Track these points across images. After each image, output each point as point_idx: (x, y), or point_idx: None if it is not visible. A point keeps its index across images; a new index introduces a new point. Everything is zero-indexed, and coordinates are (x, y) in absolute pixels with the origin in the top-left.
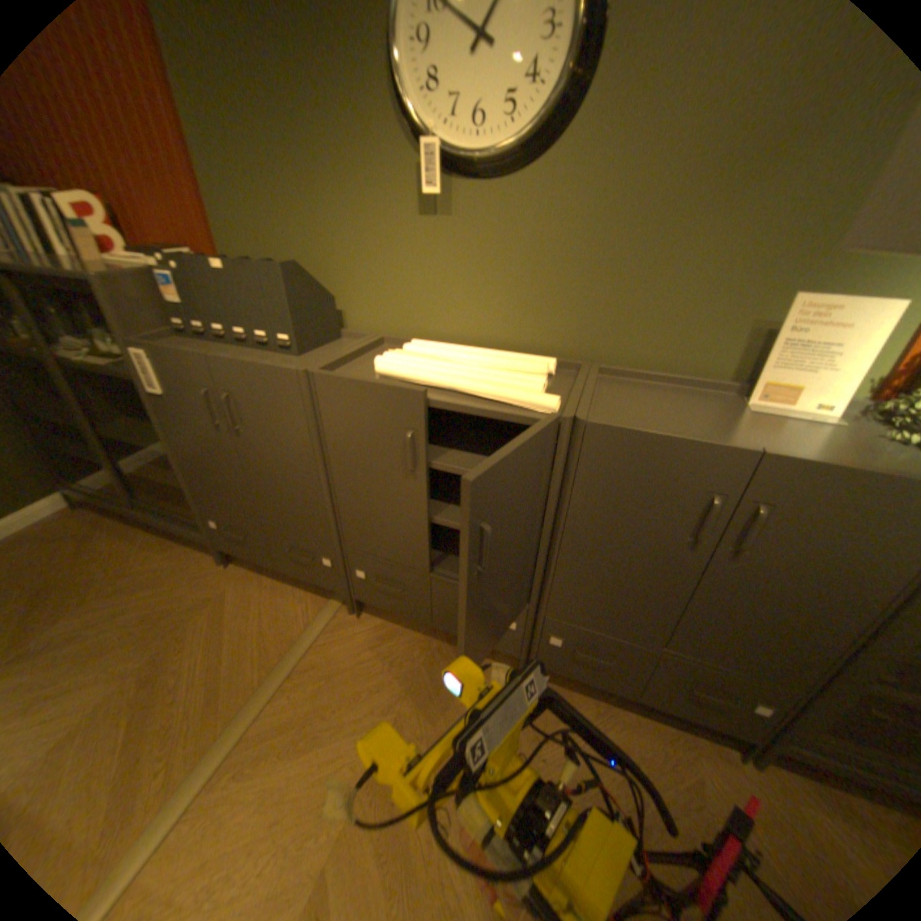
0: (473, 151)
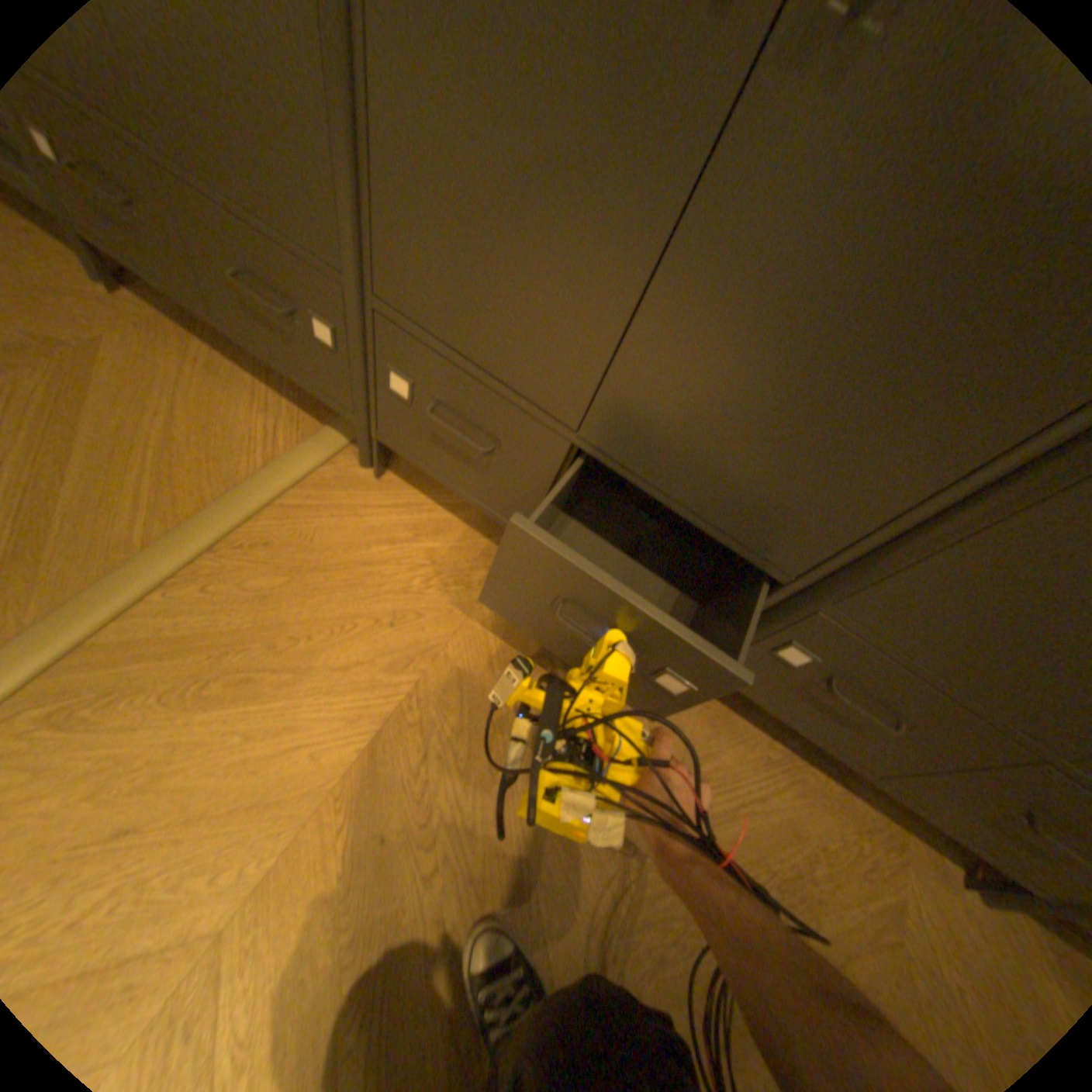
0: None
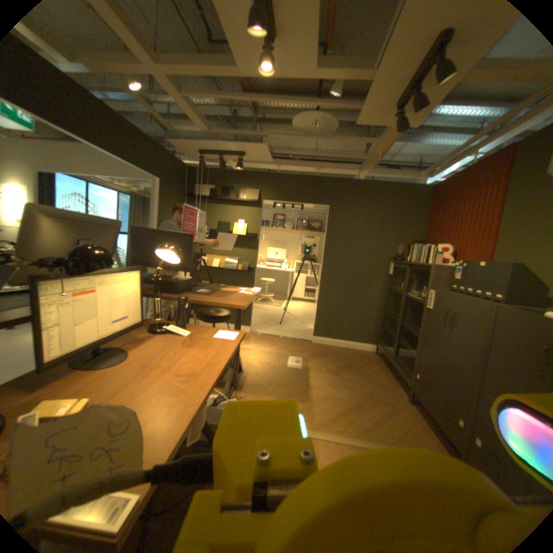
0: None
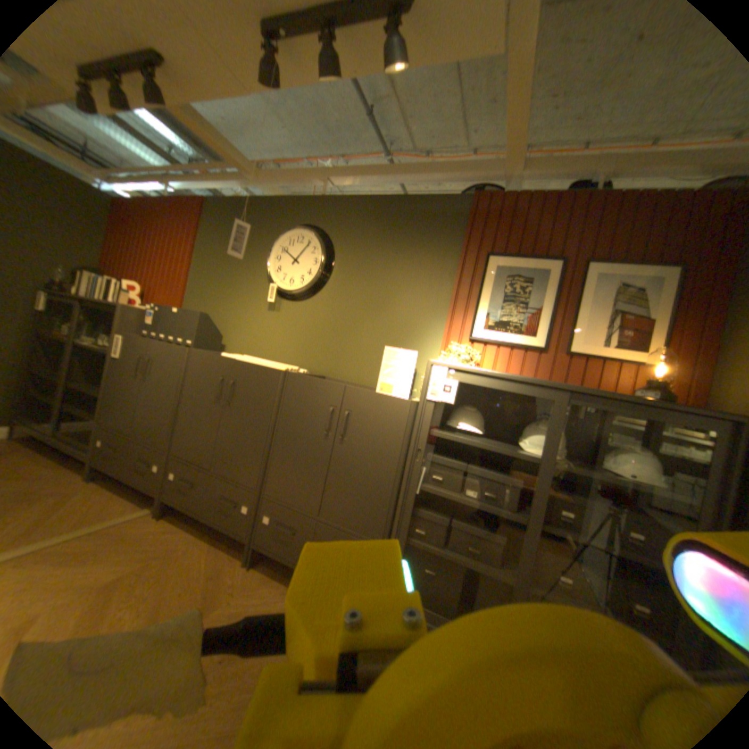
0: (287, 289)
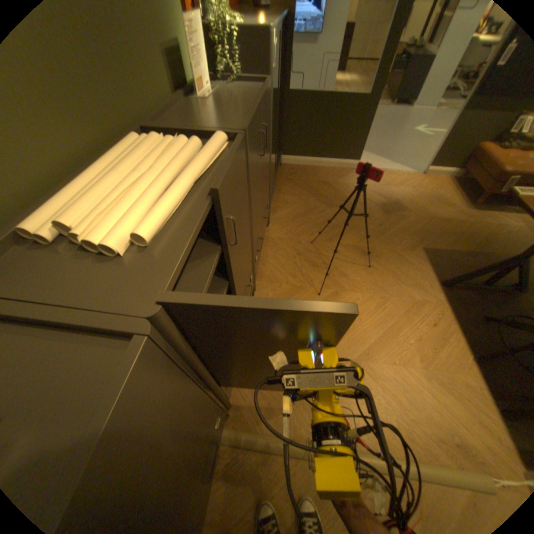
0: None
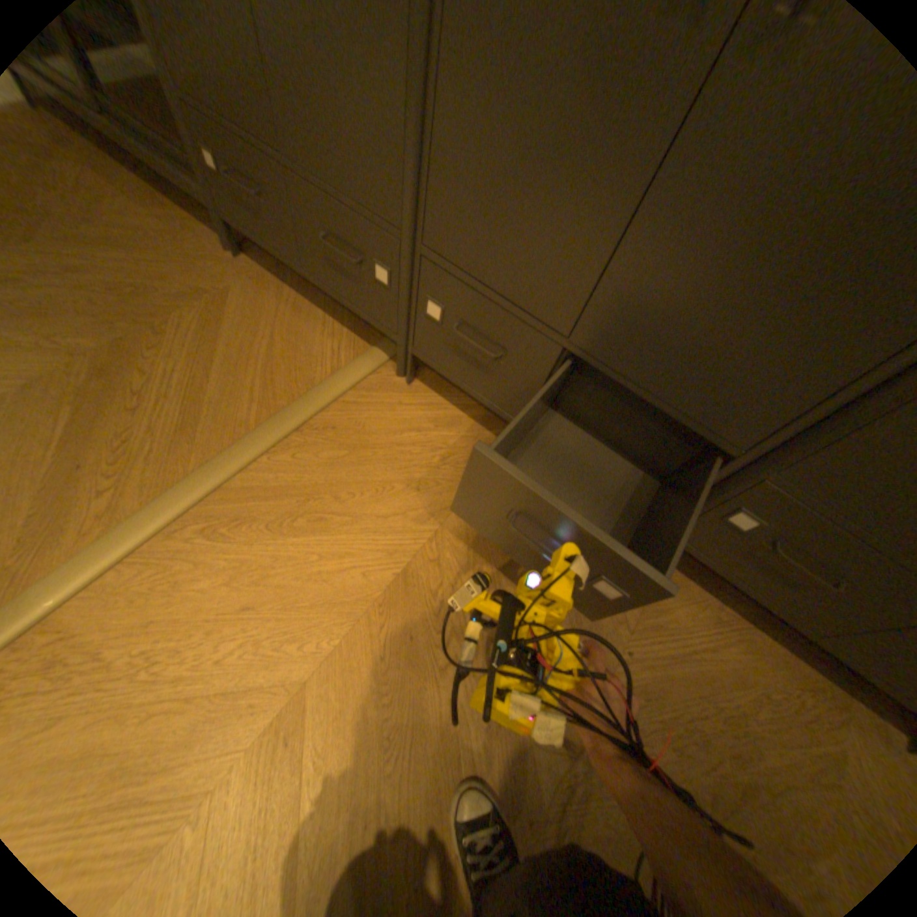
0: None
